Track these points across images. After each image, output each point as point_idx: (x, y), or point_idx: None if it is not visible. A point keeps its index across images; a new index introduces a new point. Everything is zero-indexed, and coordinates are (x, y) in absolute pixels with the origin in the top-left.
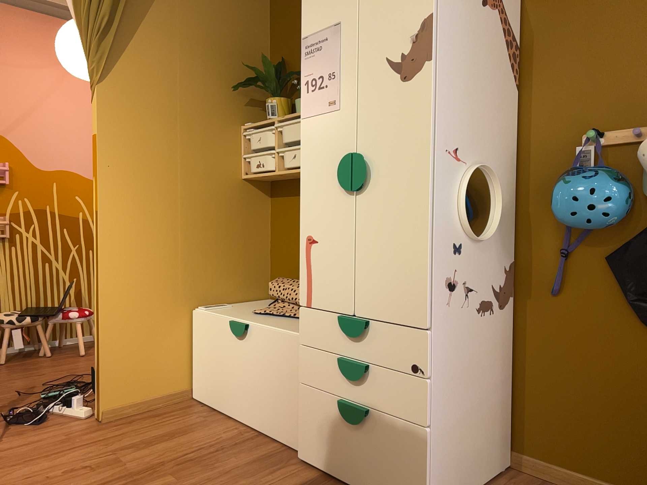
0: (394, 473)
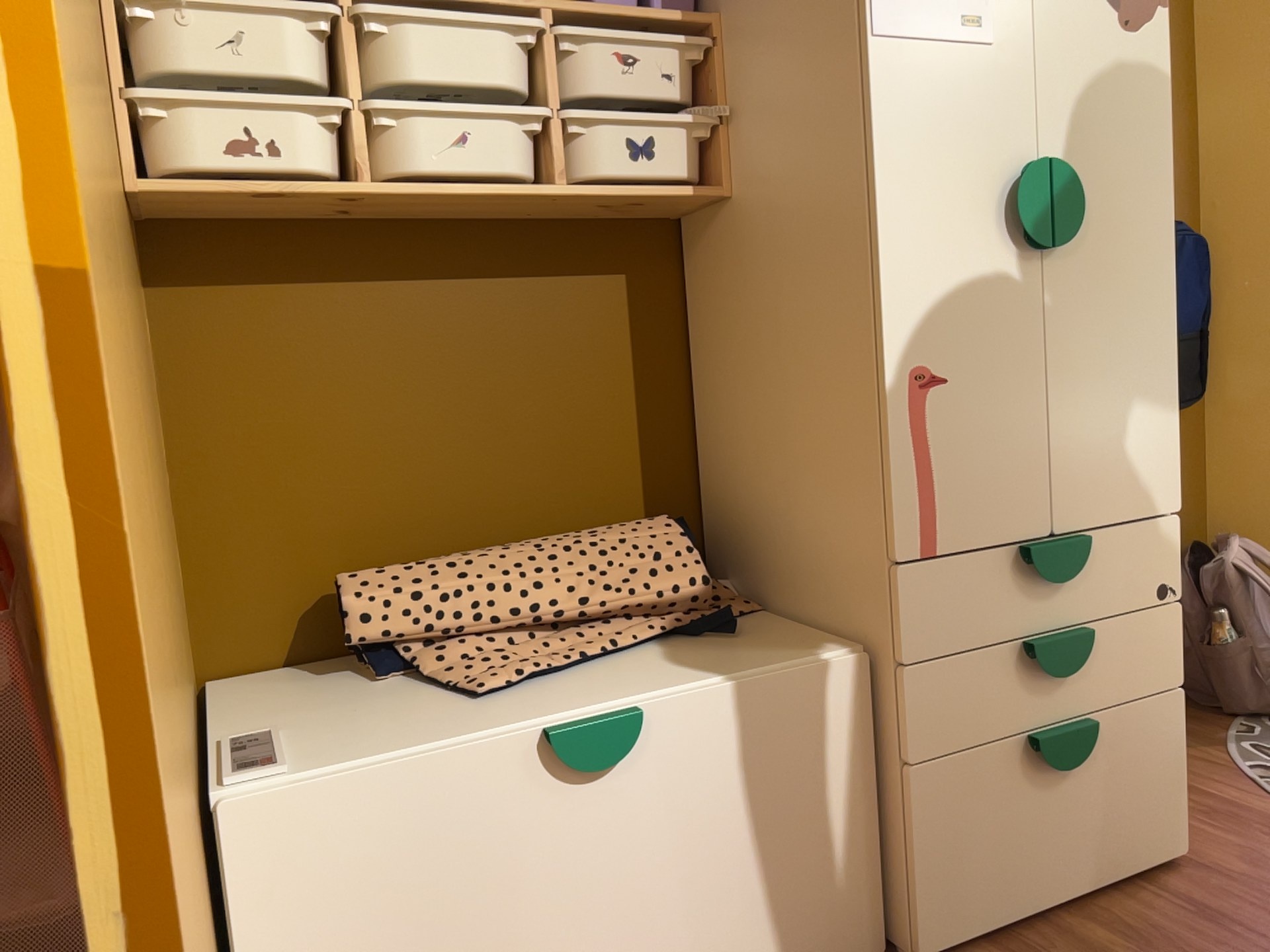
0: (1139, 804)
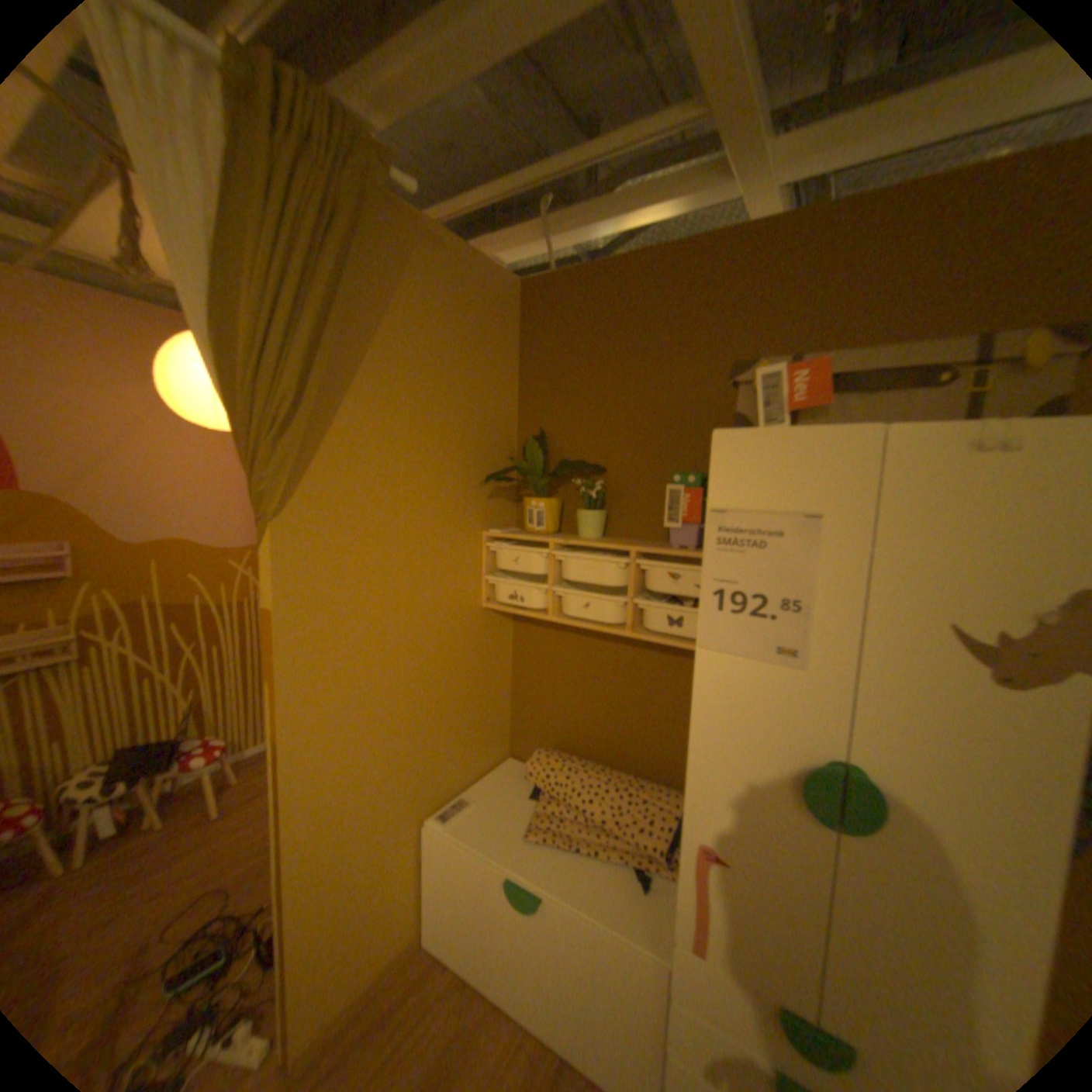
0: None
